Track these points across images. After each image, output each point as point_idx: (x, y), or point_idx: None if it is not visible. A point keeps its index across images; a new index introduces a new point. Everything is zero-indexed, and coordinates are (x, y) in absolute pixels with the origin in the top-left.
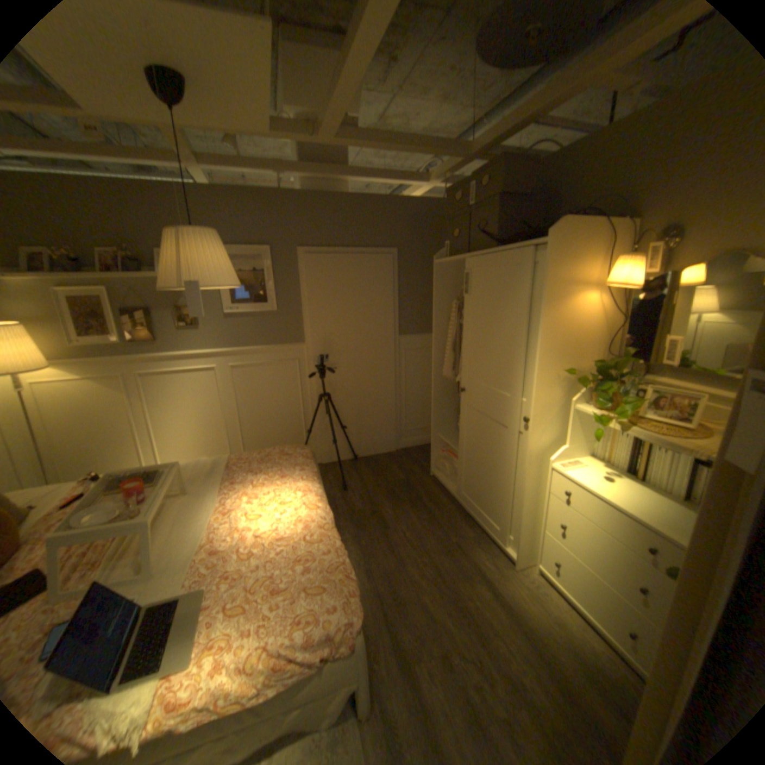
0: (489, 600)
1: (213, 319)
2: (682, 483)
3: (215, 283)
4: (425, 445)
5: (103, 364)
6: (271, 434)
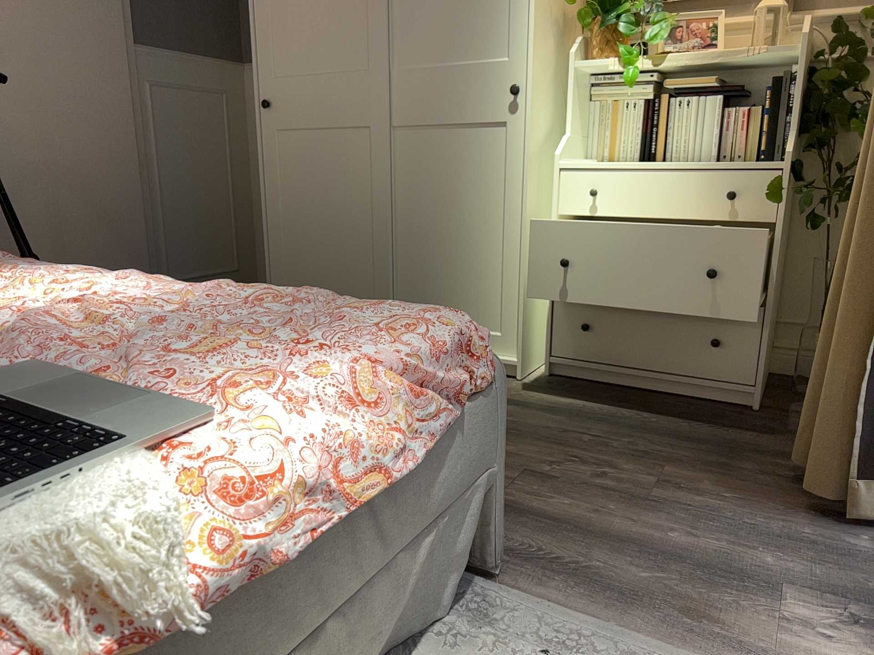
0: (518, 413)
1: None
2: (712, 138)
3: None
4: None
5: None
6: None
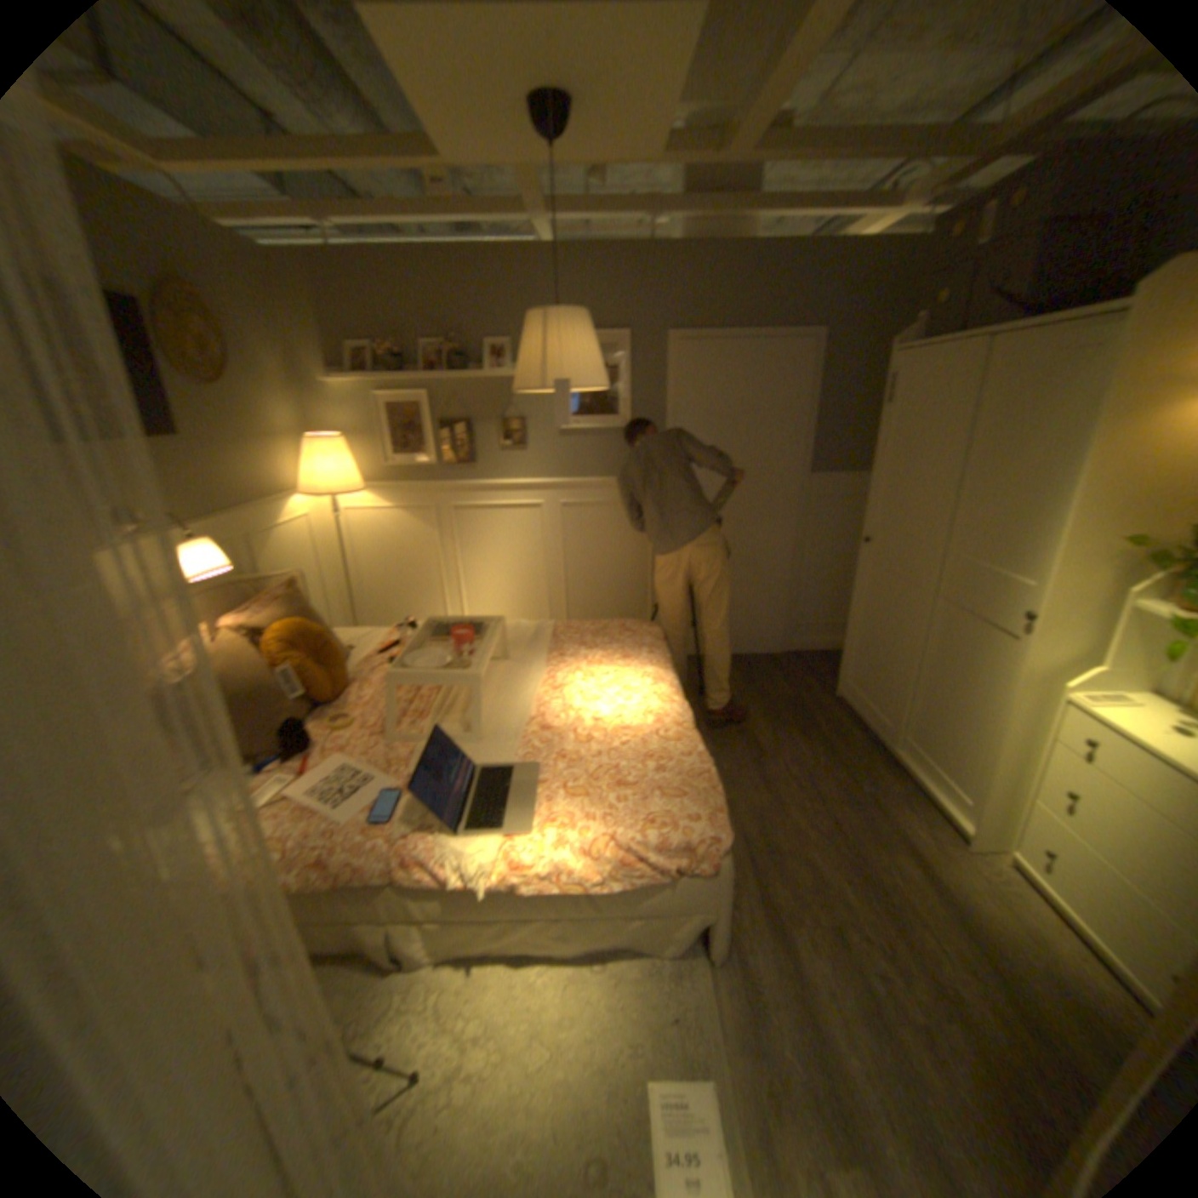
0: (916, 881)
1: (543, 437)
2: None
3: (582, 383)
4: (830, 653)
5: (414, 491)
6: (602, 604)
